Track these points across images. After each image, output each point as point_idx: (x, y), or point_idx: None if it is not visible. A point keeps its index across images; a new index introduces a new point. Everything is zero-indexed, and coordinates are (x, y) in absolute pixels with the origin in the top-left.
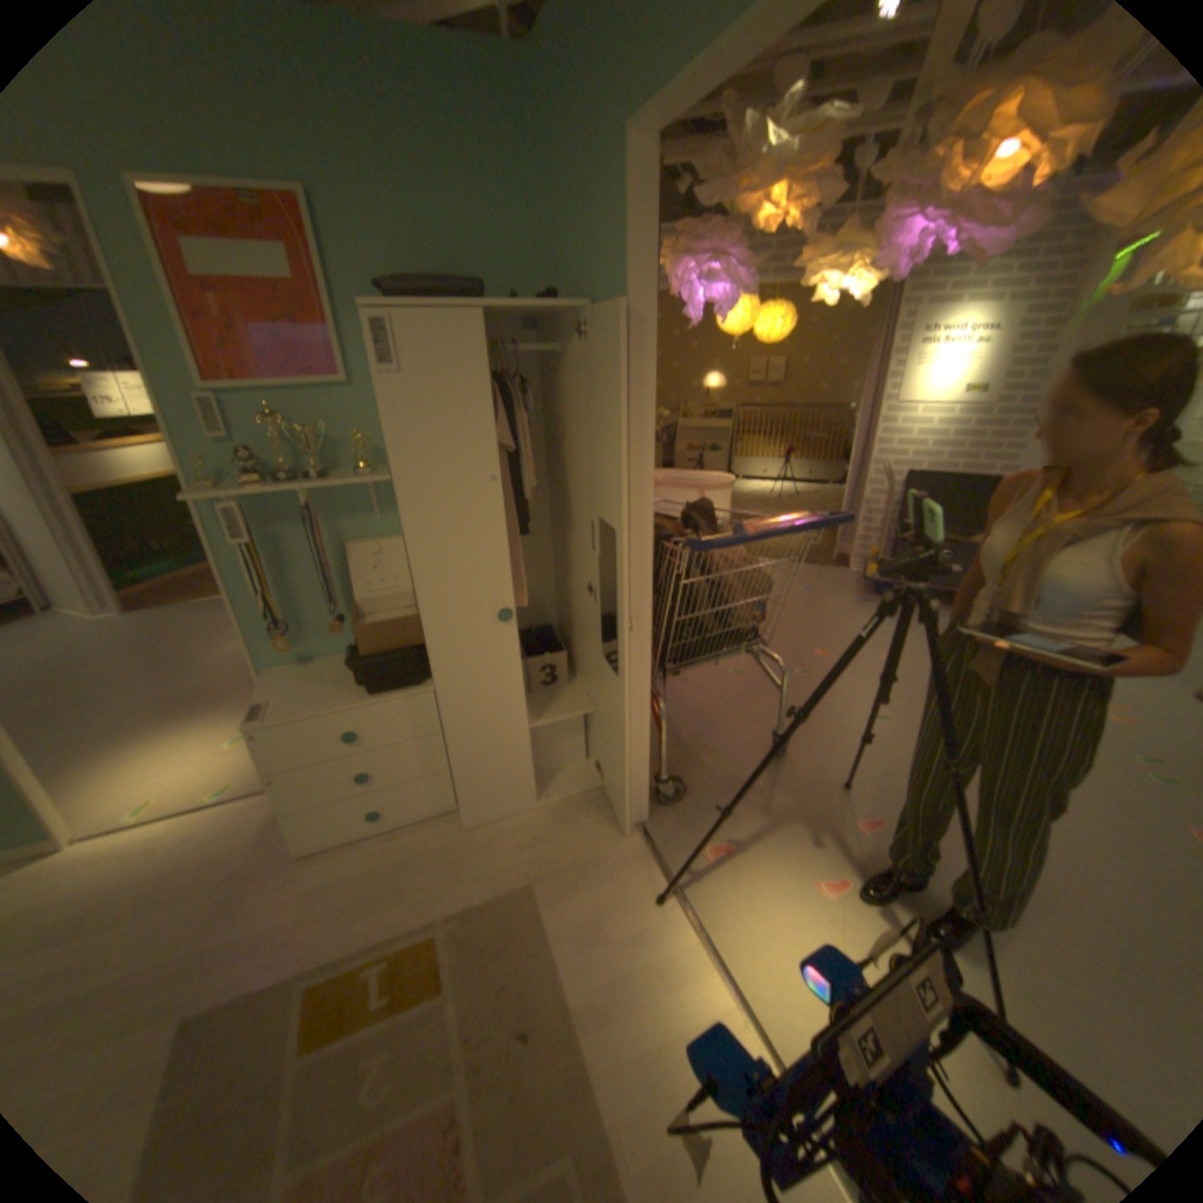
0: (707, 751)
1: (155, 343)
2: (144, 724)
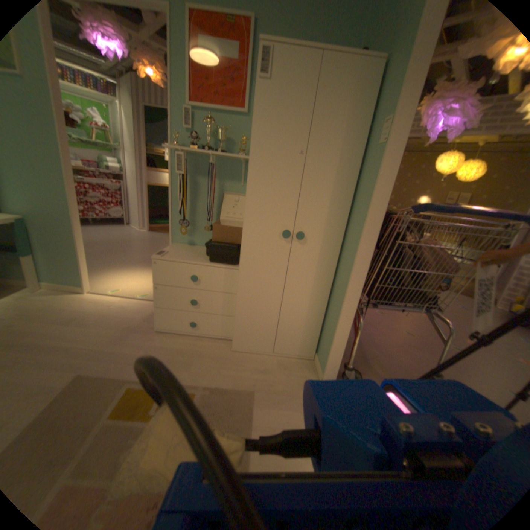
0: (381, 368)
1: (176, 82)
2: (133, 265)
